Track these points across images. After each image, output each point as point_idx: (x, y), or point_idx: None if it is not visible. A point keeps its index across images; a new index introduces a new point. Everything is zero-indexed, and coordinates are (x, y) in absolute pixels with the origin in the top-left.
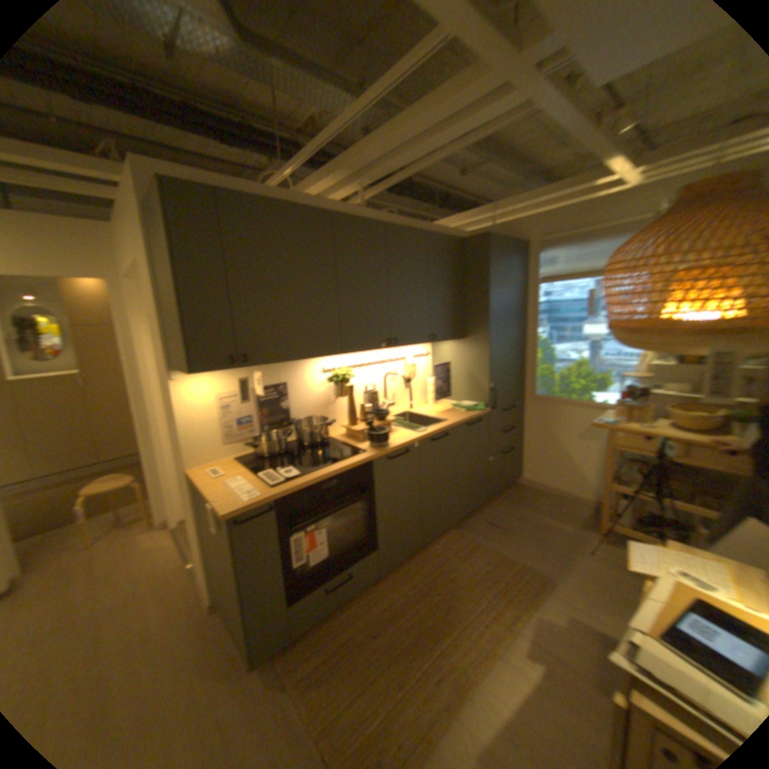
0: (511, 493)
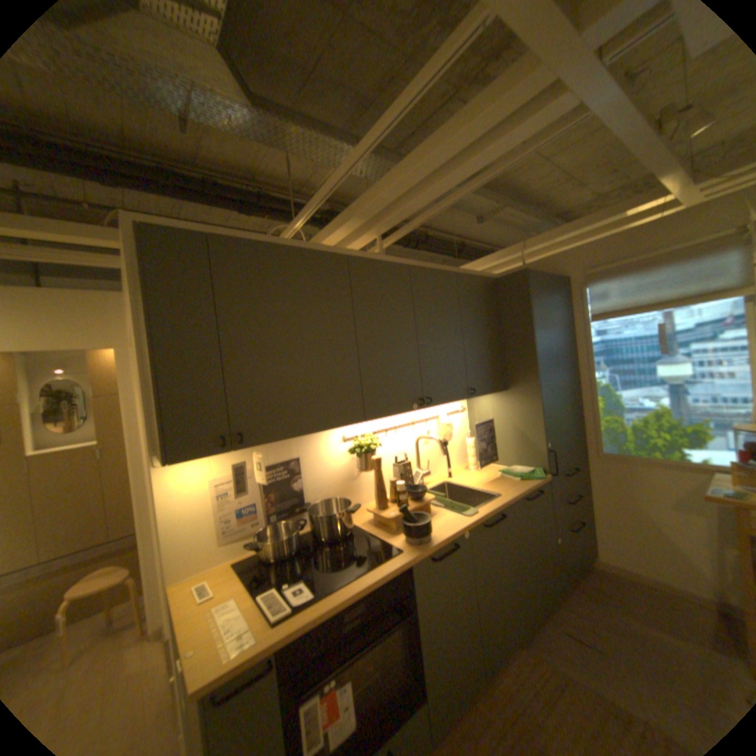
0: (588, 585)
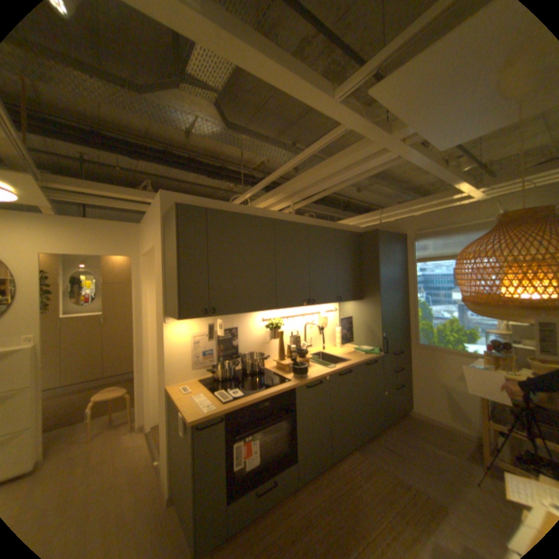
0: (404, 424)
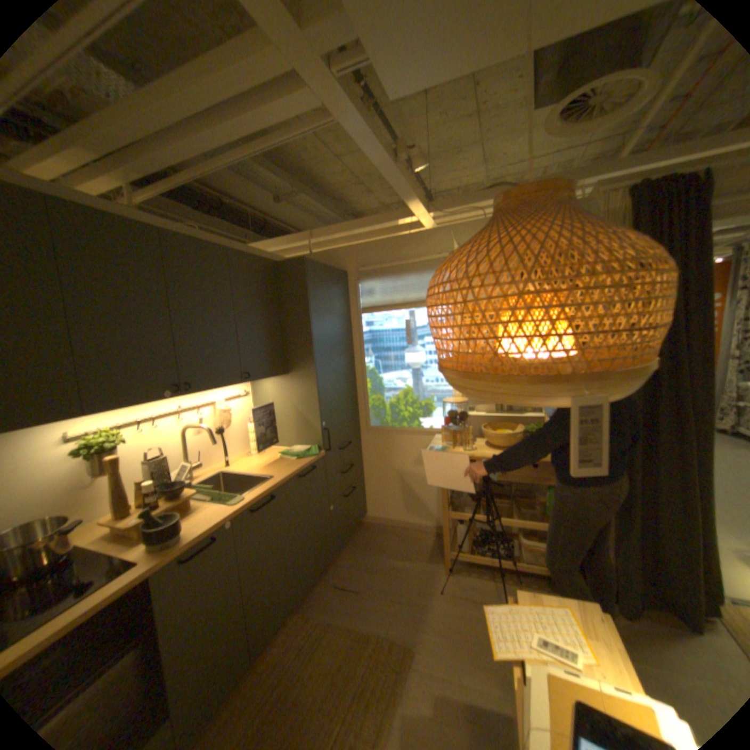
0: (357, 538)
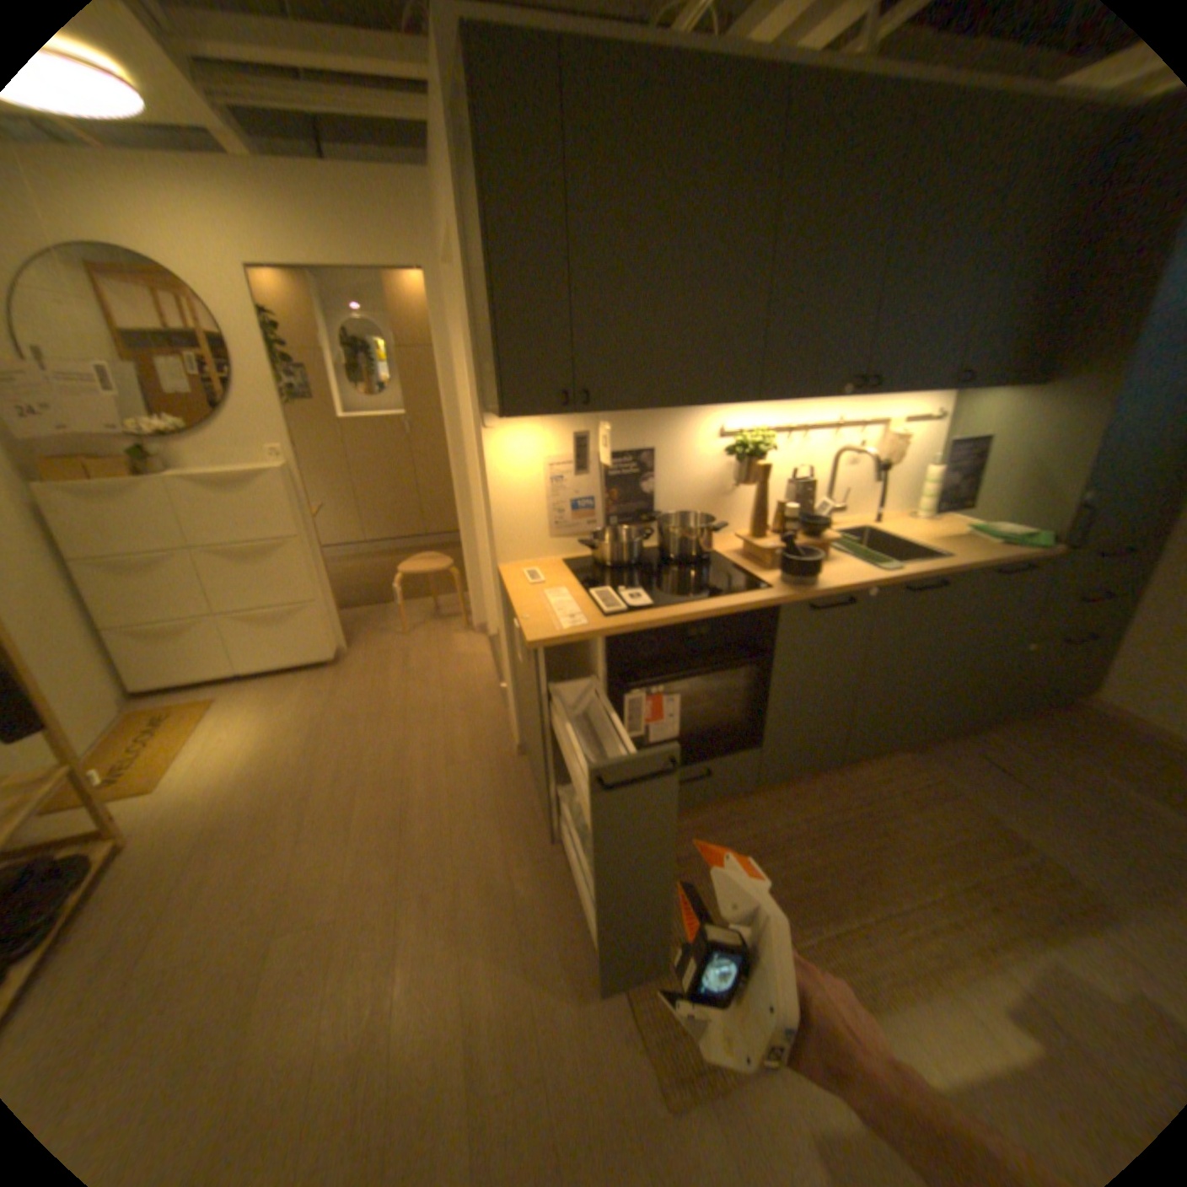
0: (1057, 719)
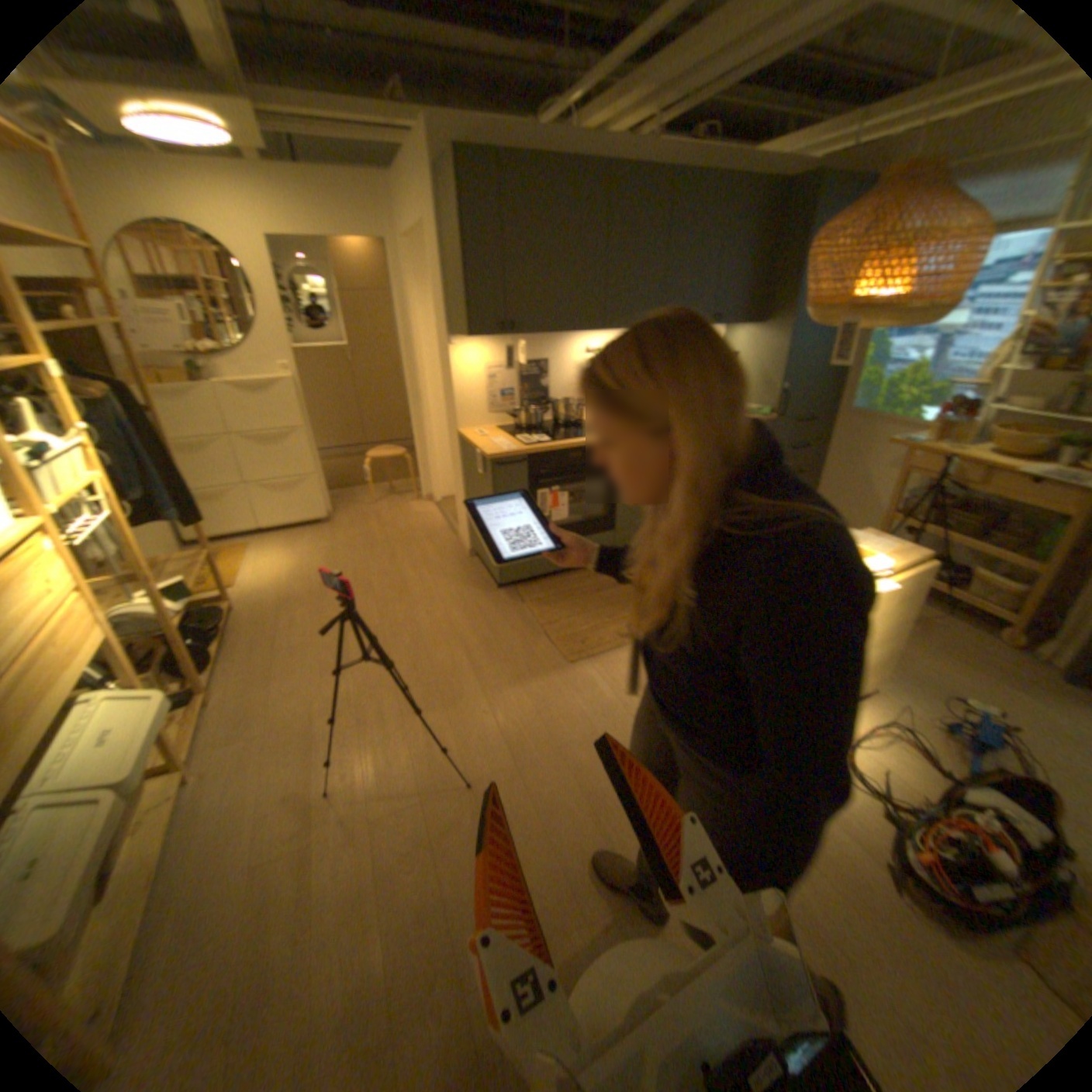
0: None
